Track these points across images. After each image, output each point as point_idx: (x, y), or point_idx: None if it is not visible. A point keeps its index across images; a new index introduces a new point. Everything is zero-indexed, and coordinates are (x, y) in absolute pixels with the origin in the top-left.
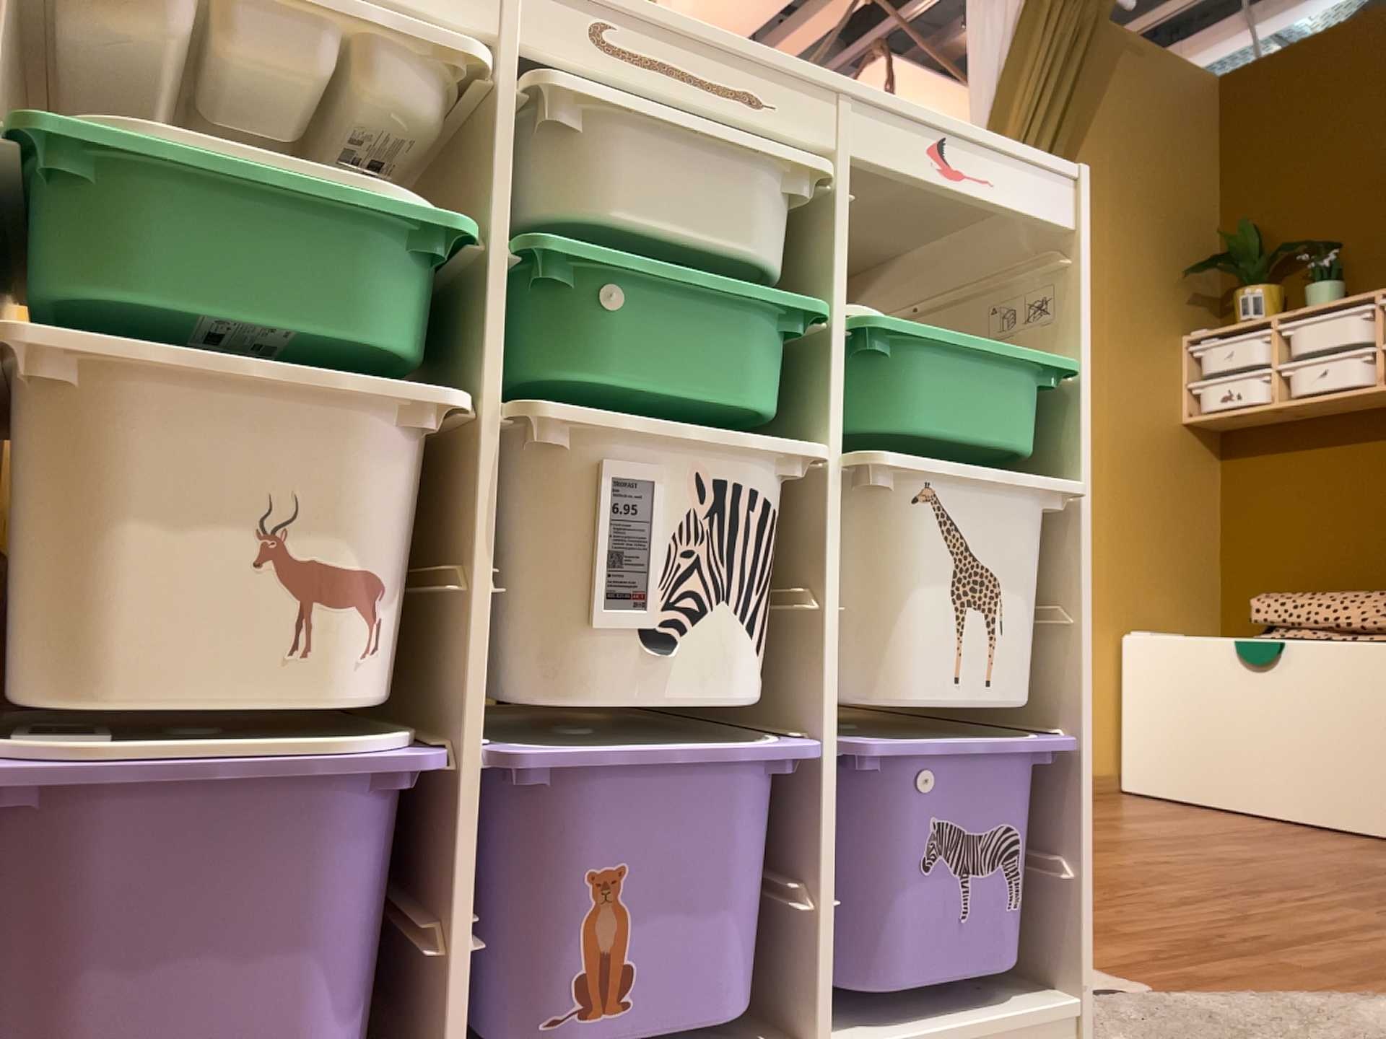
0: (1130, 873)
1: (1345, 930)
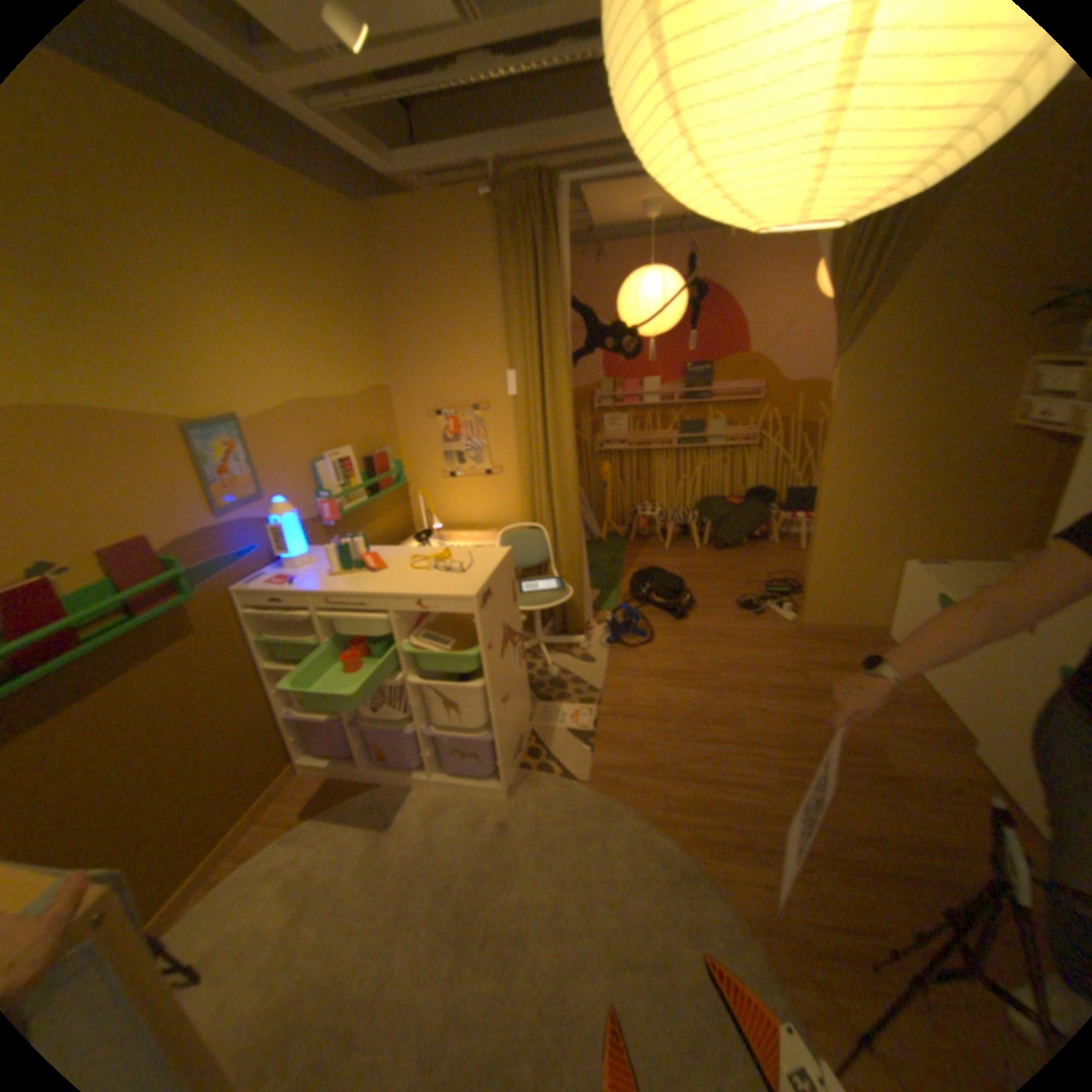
0: (722, 719)
1: (732, 790)
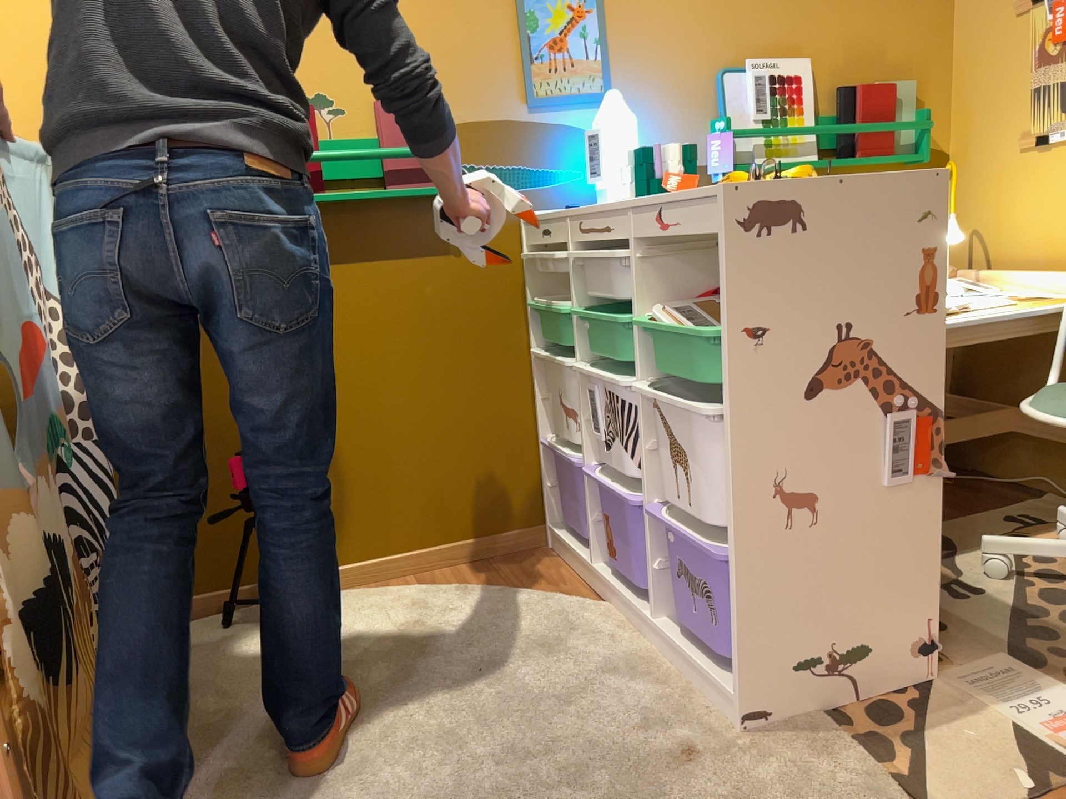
0: None
1: None
